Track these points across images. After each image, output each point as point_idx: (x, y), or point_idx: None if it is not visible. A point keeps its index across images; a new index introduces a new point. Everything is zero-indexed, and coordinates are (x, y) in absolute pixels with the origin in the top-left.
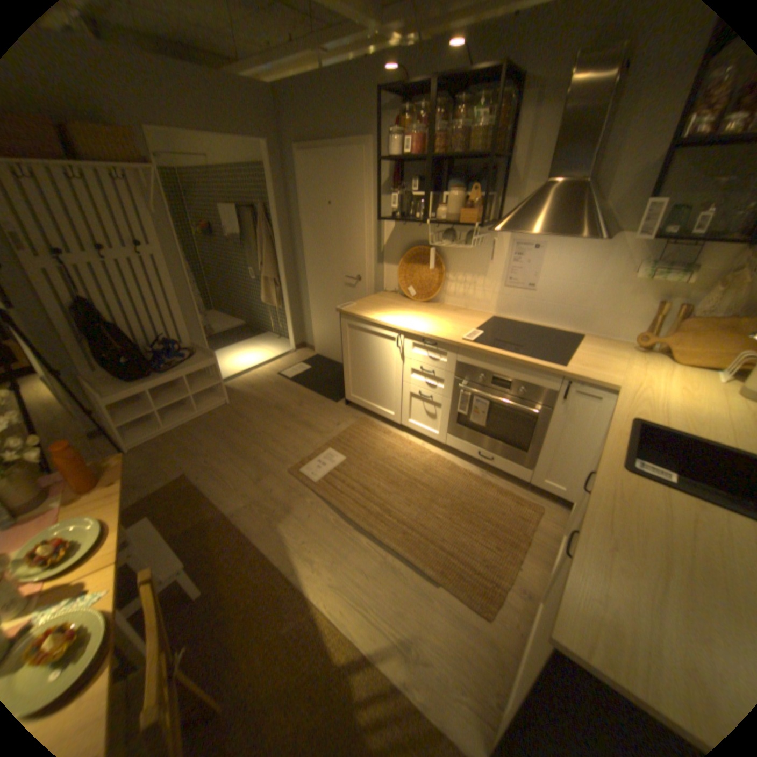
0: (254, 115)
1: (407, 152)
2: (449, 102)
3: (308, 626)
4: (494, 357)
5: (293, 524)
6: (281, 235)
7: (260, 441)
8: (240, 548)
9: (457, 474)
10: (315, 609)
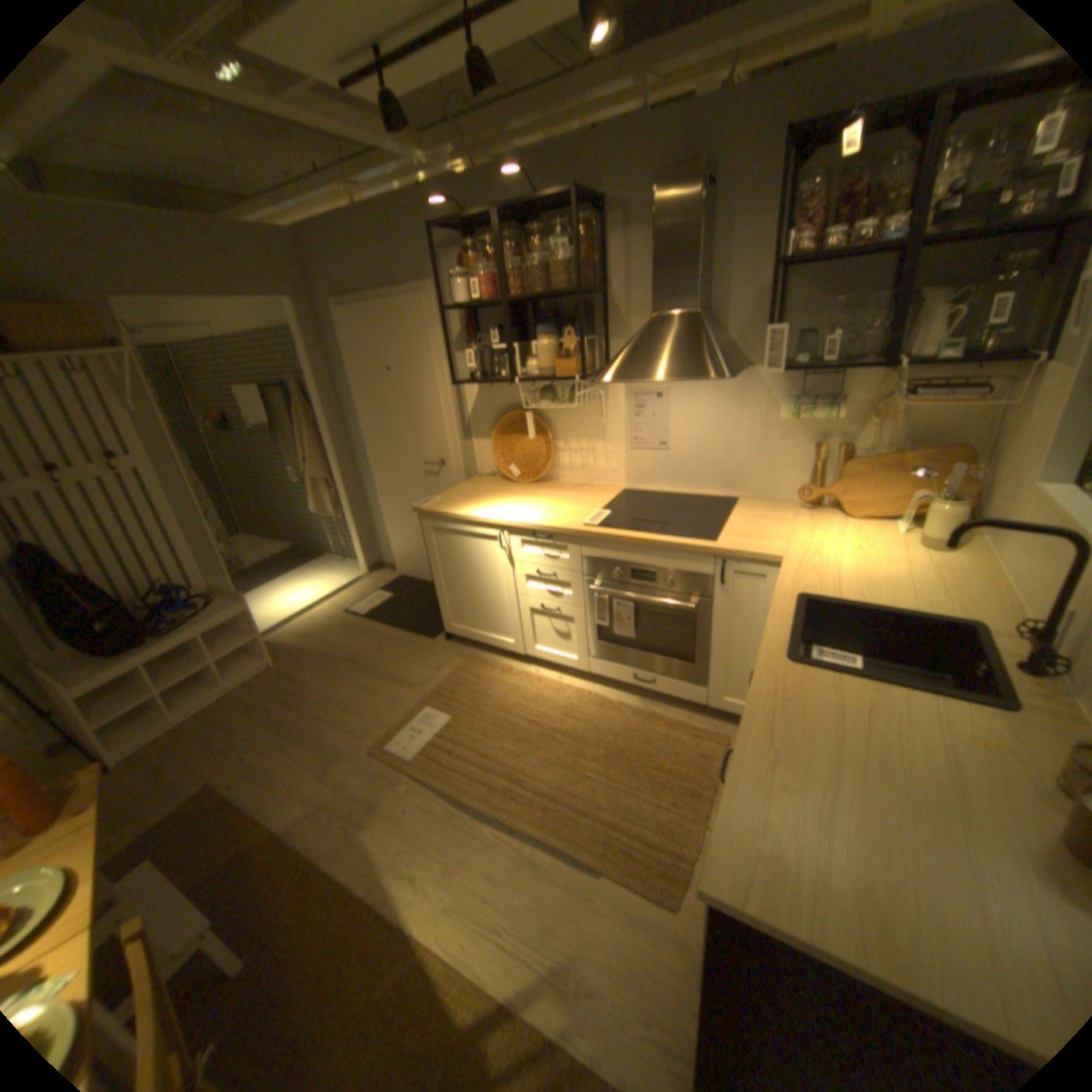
0: (269, 265)
1: (477, 295)
2: (518, 233)
3: (414, 979)
4: (627, 542)
5: (380, 828)
6: (326, 417)
7: (322, 714)
8: (301, 881)
9: (610, 712)
10: (422, 951)
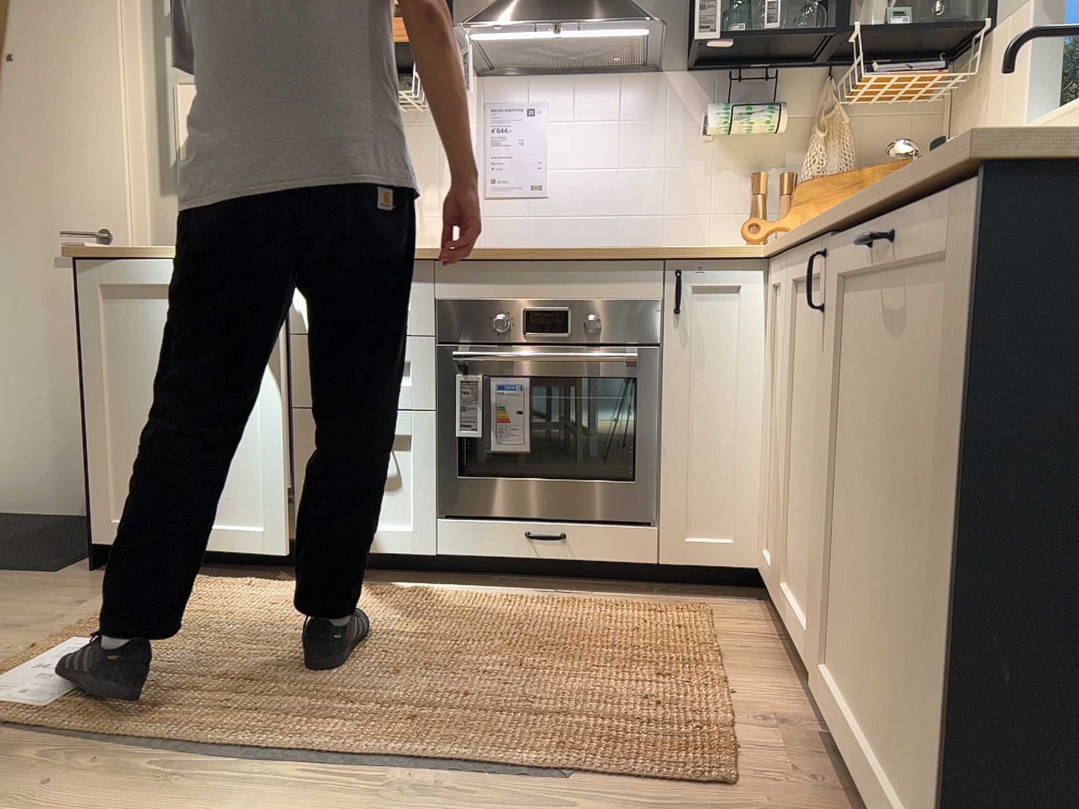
0: None
1: None
2: None
3: None
4: (523, 261)
5: None
6: None
7: None
8: None
9: (493, 608)
10: None
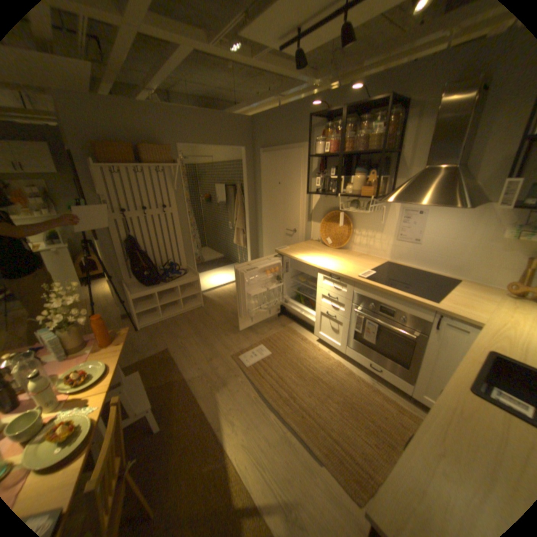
0: (240, 133)
1: (329, 151)
2: (357, 119)
3: (222, 472)
4: (382, 291)
5: (226, 395)
6: (249, 202)
7: (217, 334)
8: (189, 405)
9: (352, 380)
10: (228, 461)
